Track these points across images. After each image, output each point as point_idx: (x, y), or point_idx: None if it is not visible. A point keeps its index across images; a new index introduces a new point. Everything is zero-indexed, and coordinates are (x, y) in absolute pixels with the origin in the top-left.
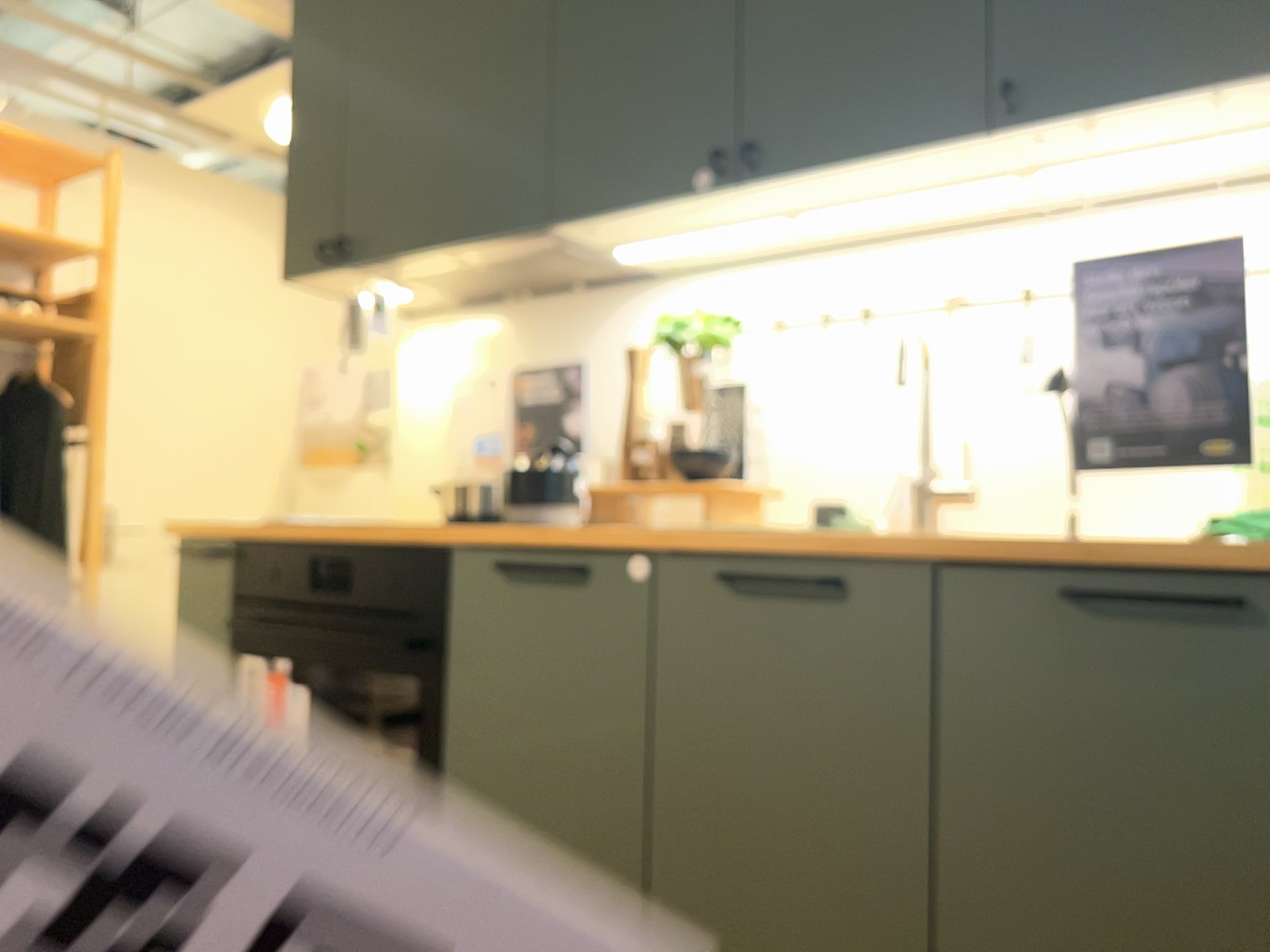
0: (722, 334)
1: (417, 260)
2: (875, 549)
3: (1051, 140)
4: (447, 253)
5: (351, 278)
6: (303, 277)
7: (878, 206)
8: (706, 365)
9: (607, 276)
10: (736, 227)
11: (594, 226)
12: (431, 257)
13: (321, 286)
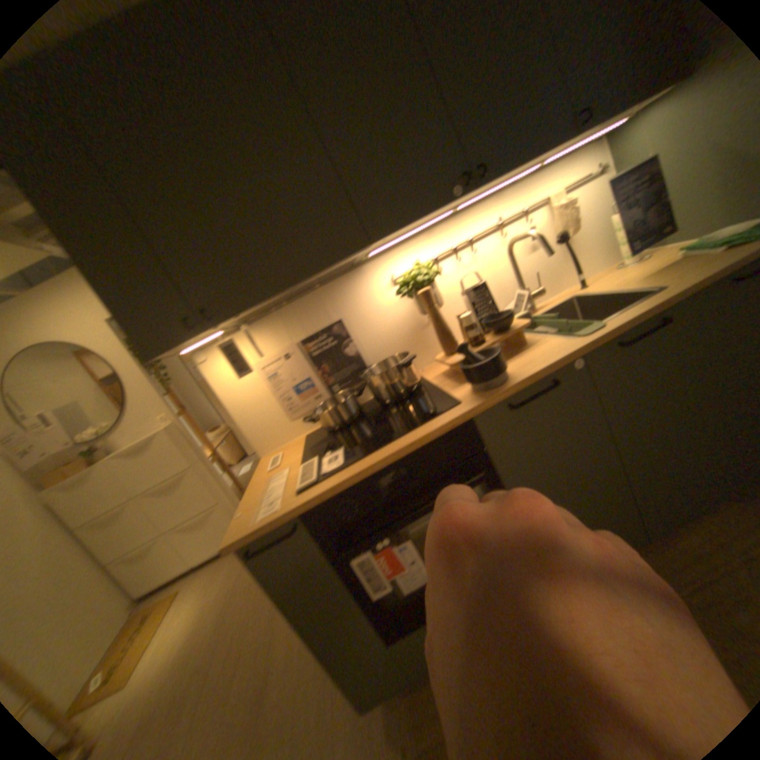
0: (438, 270)
1: (269, 298)
2: (677, 299)
3: (583, 134)
4: (294, 284)
5: (203, 333)
6: (166, 348)
7: (495, 186)
8: (435, 287)
9: (336, 271)
10: (436, 216)
11: (388, 235)
12: (281, 291)
13: (172, 350)
